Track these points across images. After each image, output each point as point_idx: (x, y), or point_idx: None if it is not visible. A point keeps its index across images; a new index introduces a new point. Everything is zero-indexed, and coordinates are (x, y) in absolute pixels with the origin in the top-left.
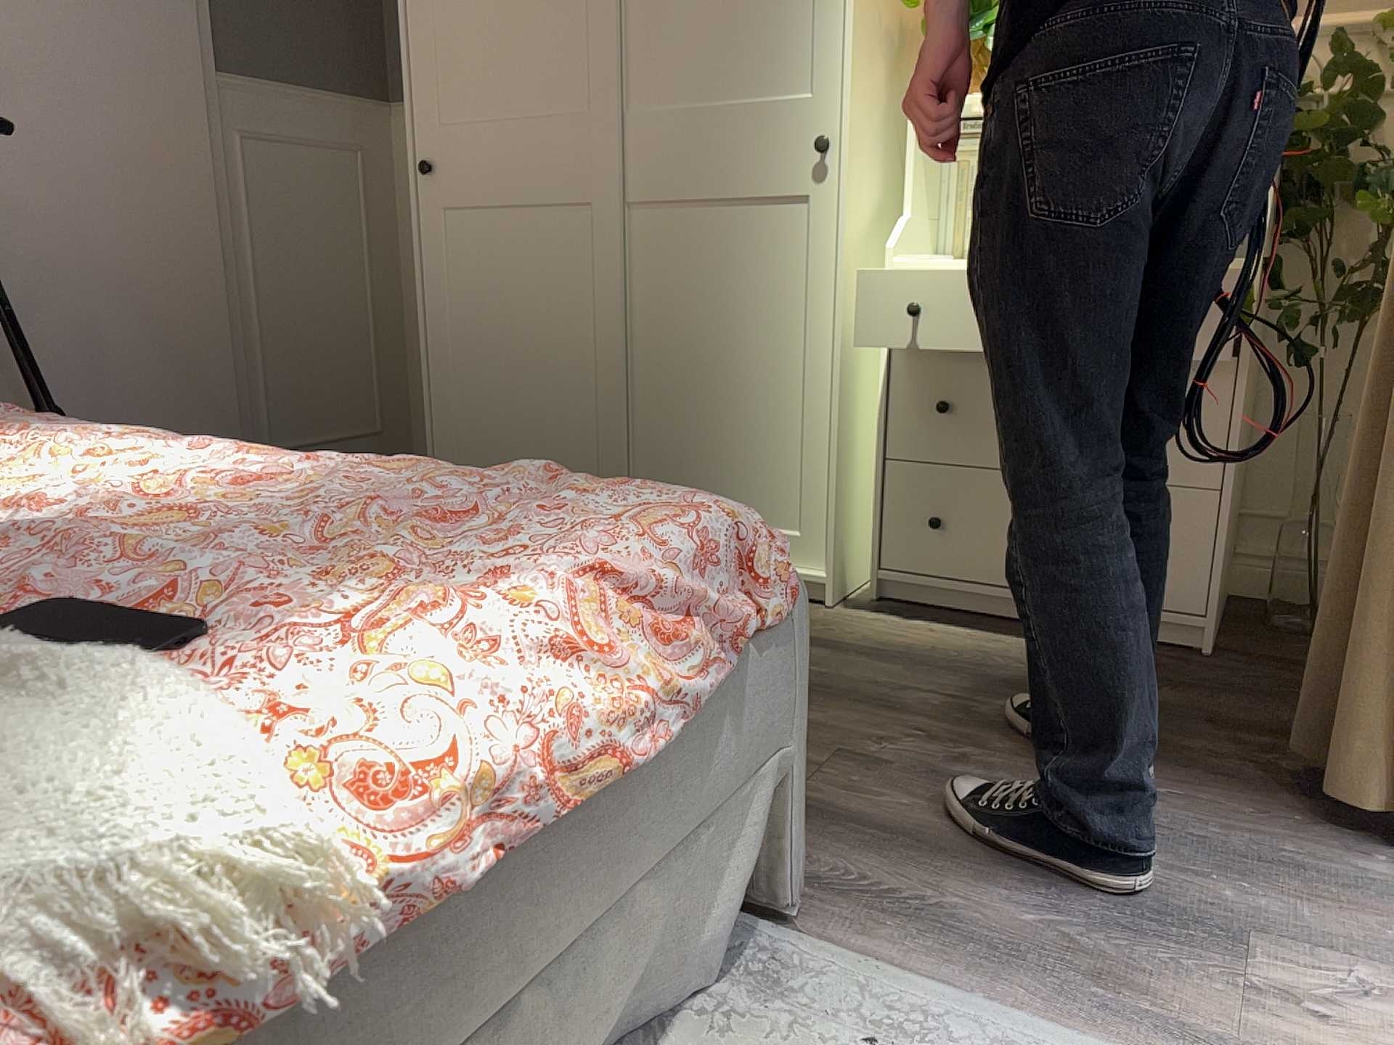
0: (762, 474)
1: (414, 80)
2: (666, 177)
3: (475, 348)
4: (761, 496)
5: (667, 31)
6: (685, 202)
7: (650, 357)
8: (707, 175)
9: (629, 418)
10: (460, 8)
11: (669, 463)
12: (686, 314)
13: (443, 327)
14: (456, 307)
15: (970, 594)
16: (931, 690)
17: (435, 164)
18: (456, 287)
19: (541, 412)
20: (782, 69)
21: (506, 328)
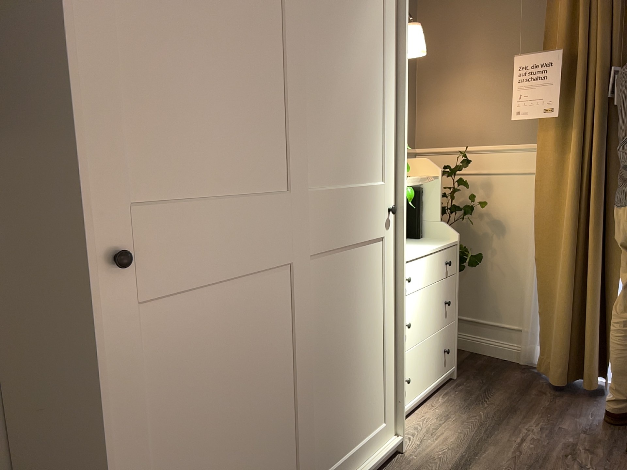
0: (369, 403)
1: (88, 141)
2: (327, 233)
3: (179, 442)
4: (369, 416)
5: (323, 133)
6: (334, 249)
7: (316, 364)
8: (347, 230)
9: (309, 418)
10: (158, 67)
11: (328, 433)
12: (335, 324)
13: (137, 443)
14: (152, 411)
15: (413, 405)
16: (513, 444)
17: (123, 248)
18: (151, 388)
19: (251, 460)
20: (373, 167)
21: (216, 403)
